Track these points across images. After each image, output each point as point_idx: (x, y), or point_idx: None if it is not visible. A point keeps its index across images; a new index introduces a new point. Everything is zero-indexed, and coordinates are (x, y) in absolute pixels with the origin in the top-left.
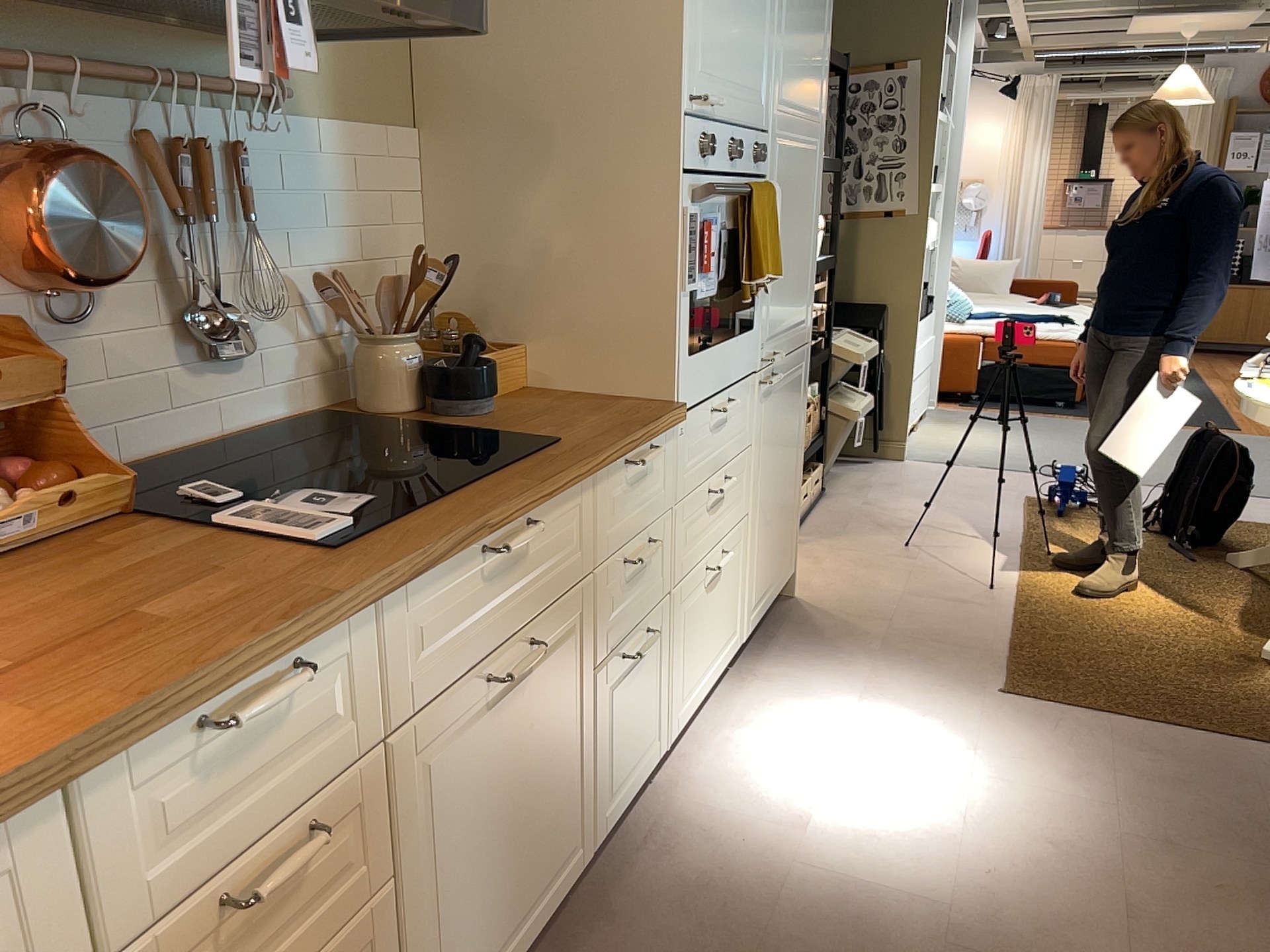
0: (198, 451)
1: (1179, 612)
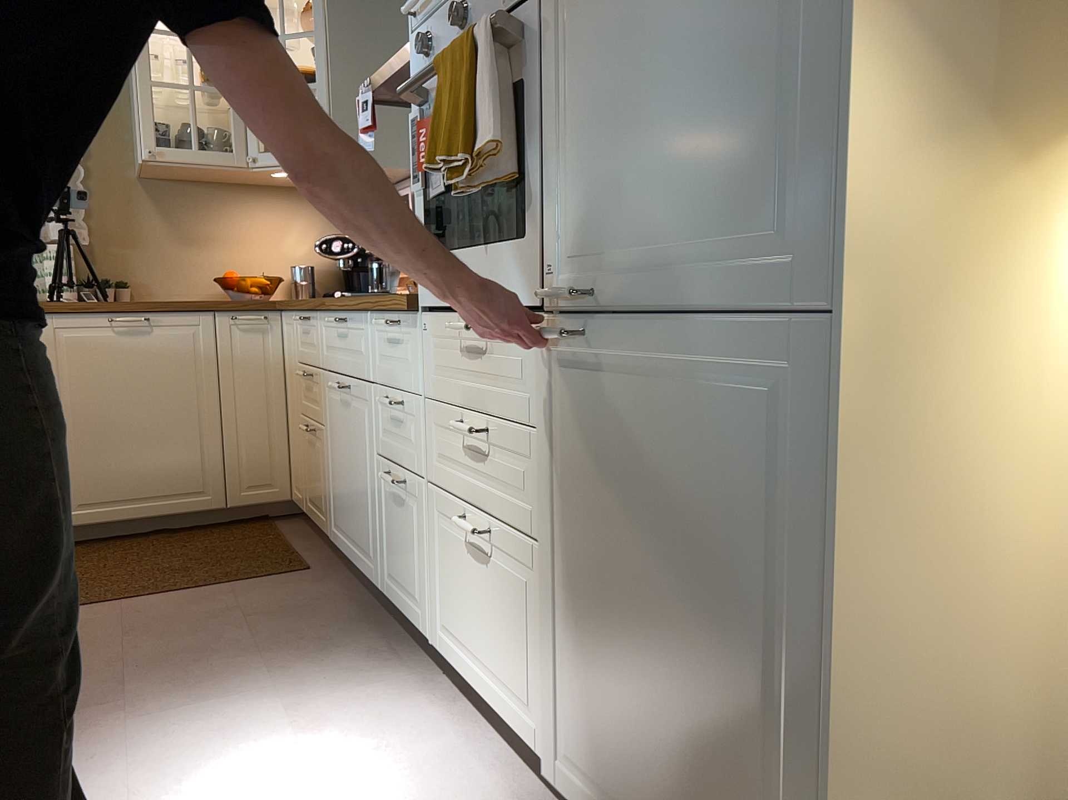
0: None
1: None
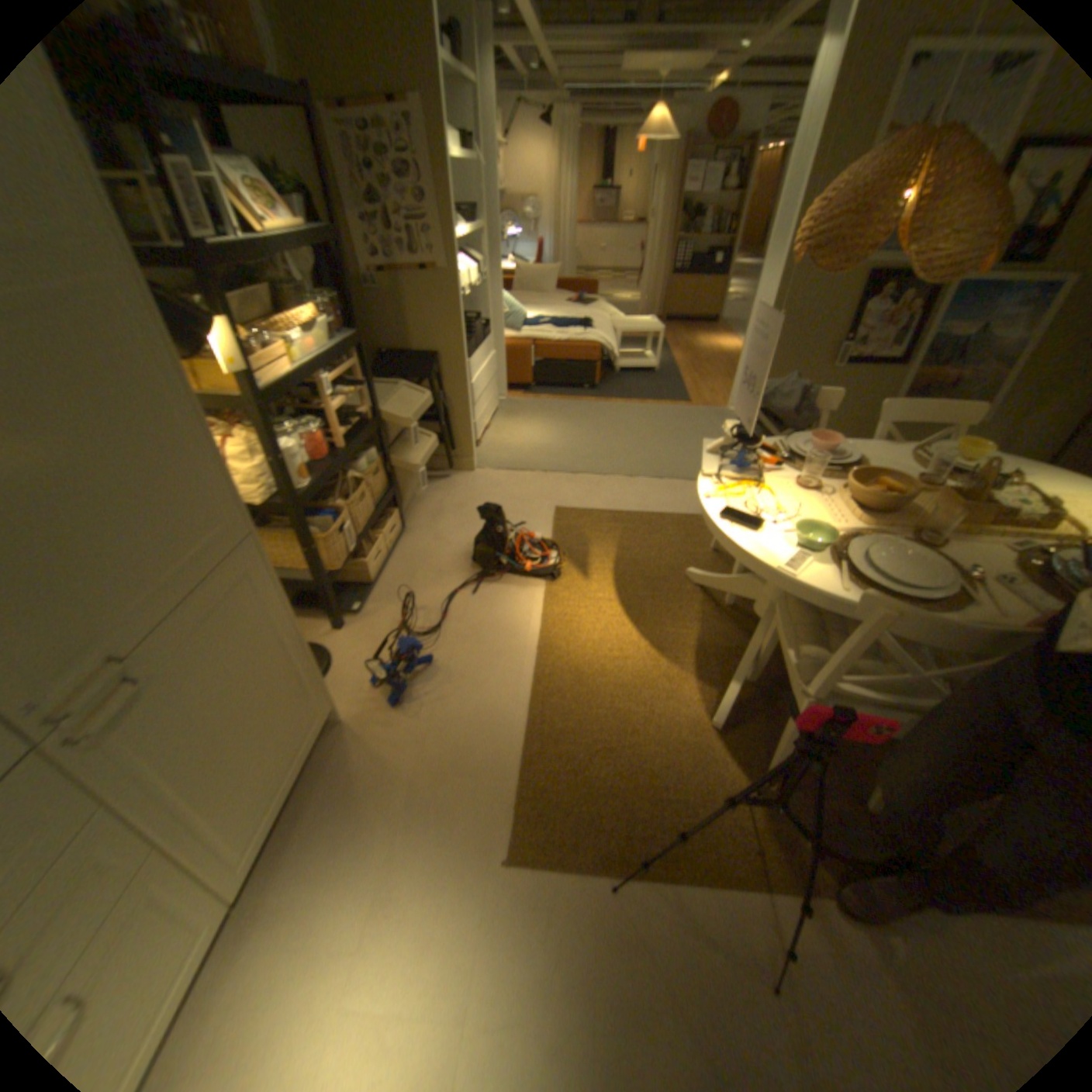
0: None
1: (658, 660)
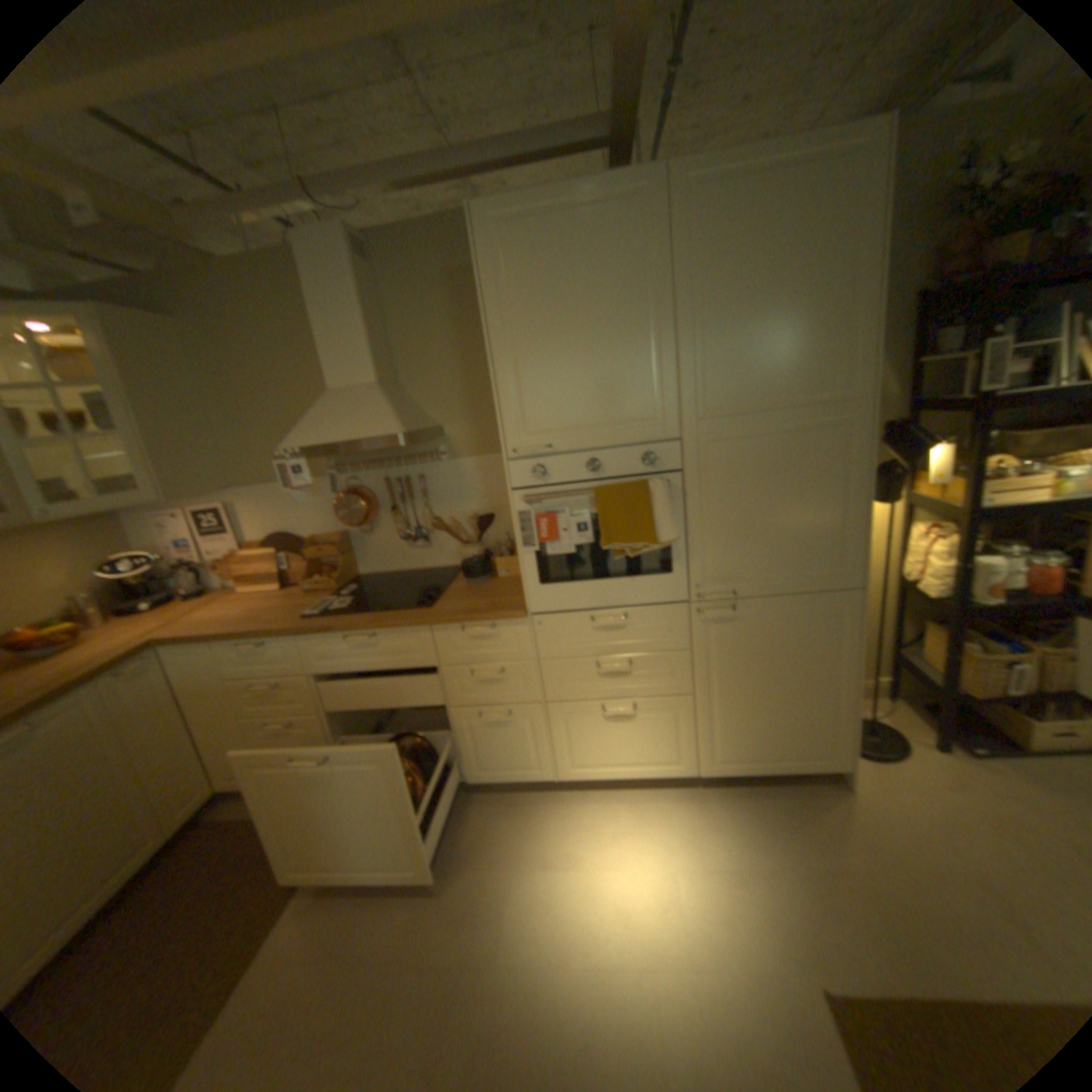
0: (415, 573)
1: None
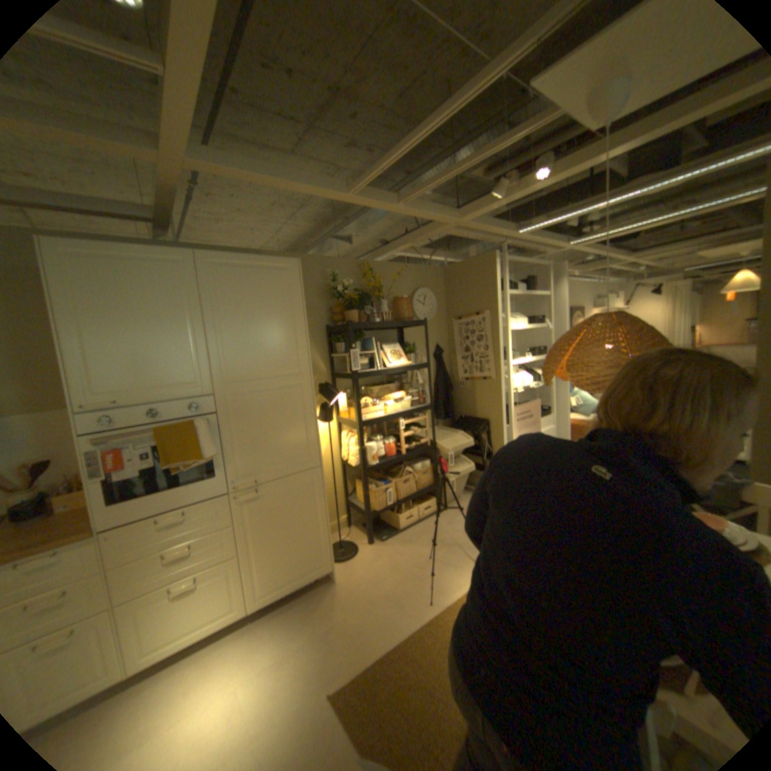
0: None
1: None
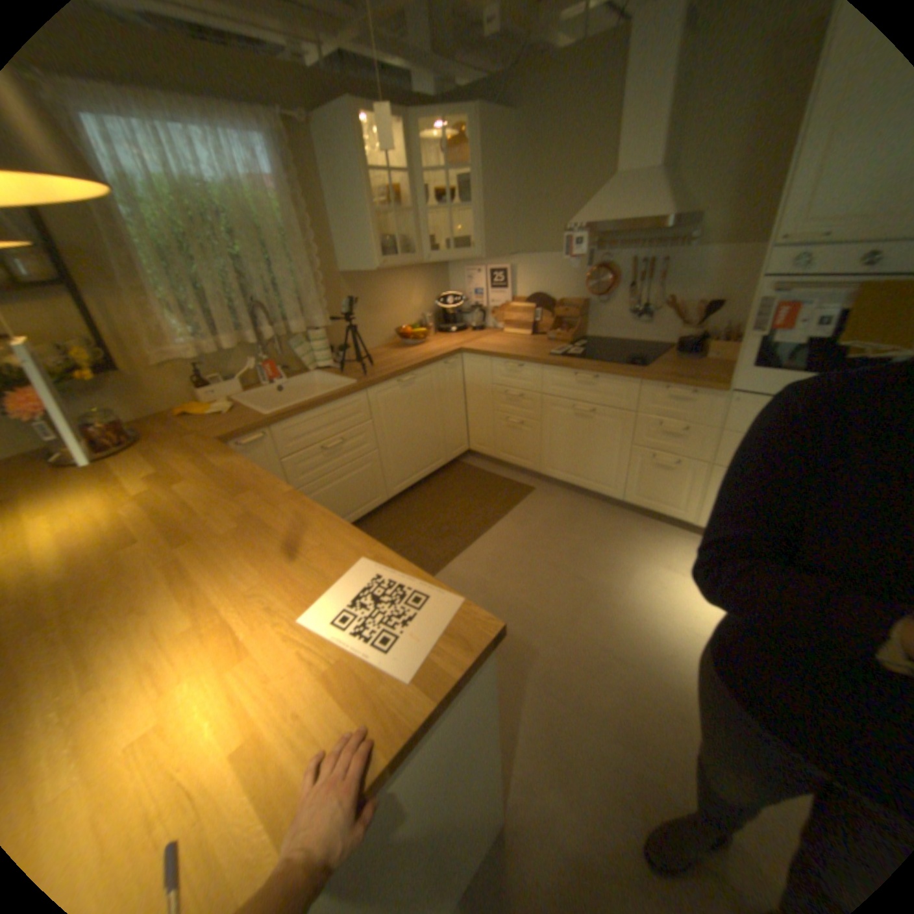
0: (627, 342)
1: None
